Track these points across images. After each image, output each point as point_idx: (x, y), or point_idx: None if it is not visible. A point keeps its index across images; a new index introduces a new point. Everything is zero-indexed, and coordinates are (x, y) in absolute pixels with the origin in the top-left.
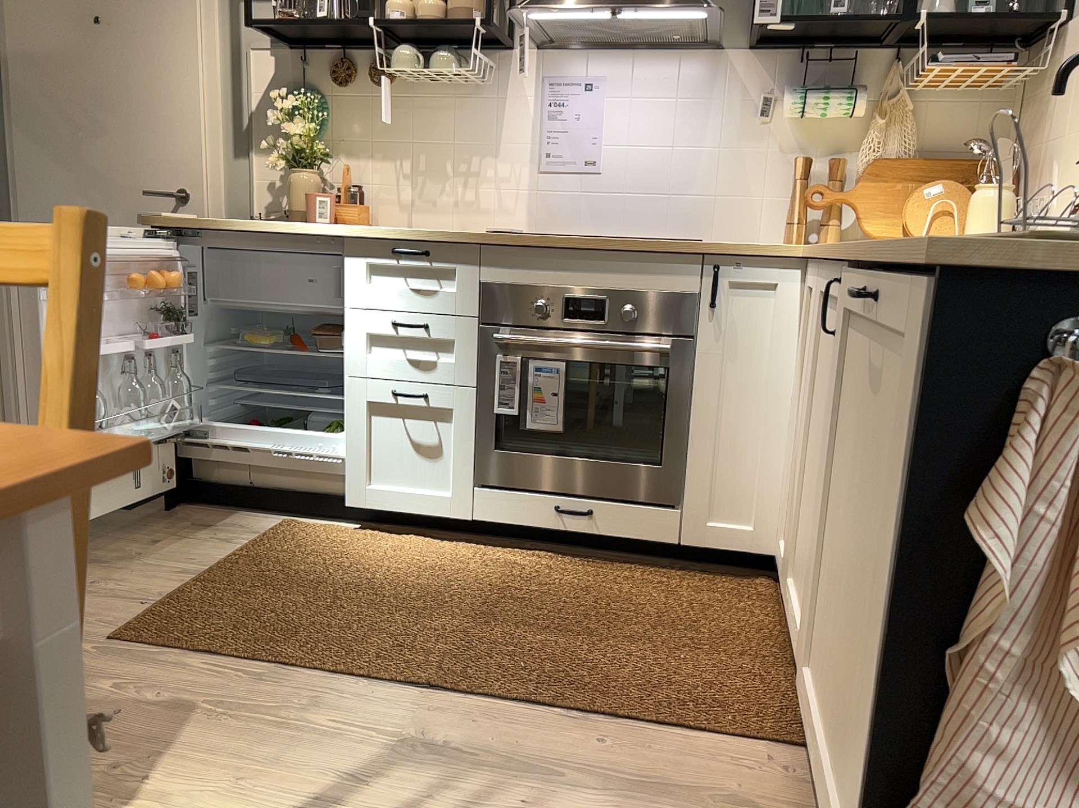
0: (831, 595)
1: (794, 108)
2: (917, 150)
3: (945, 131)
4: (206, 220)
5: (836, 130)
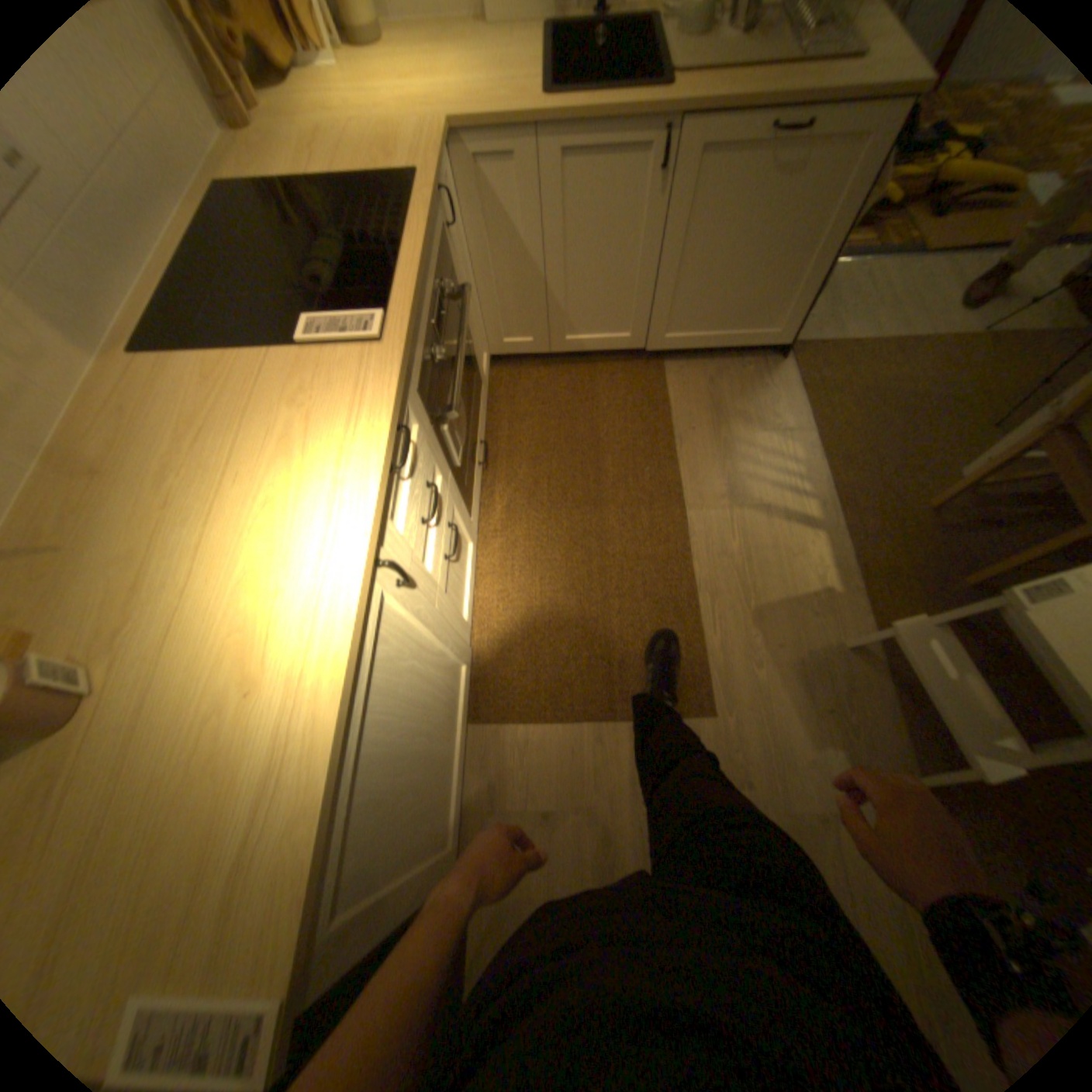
0: (687, 292)
1: None
2: None
3: None
4: (239, 886)
5: None
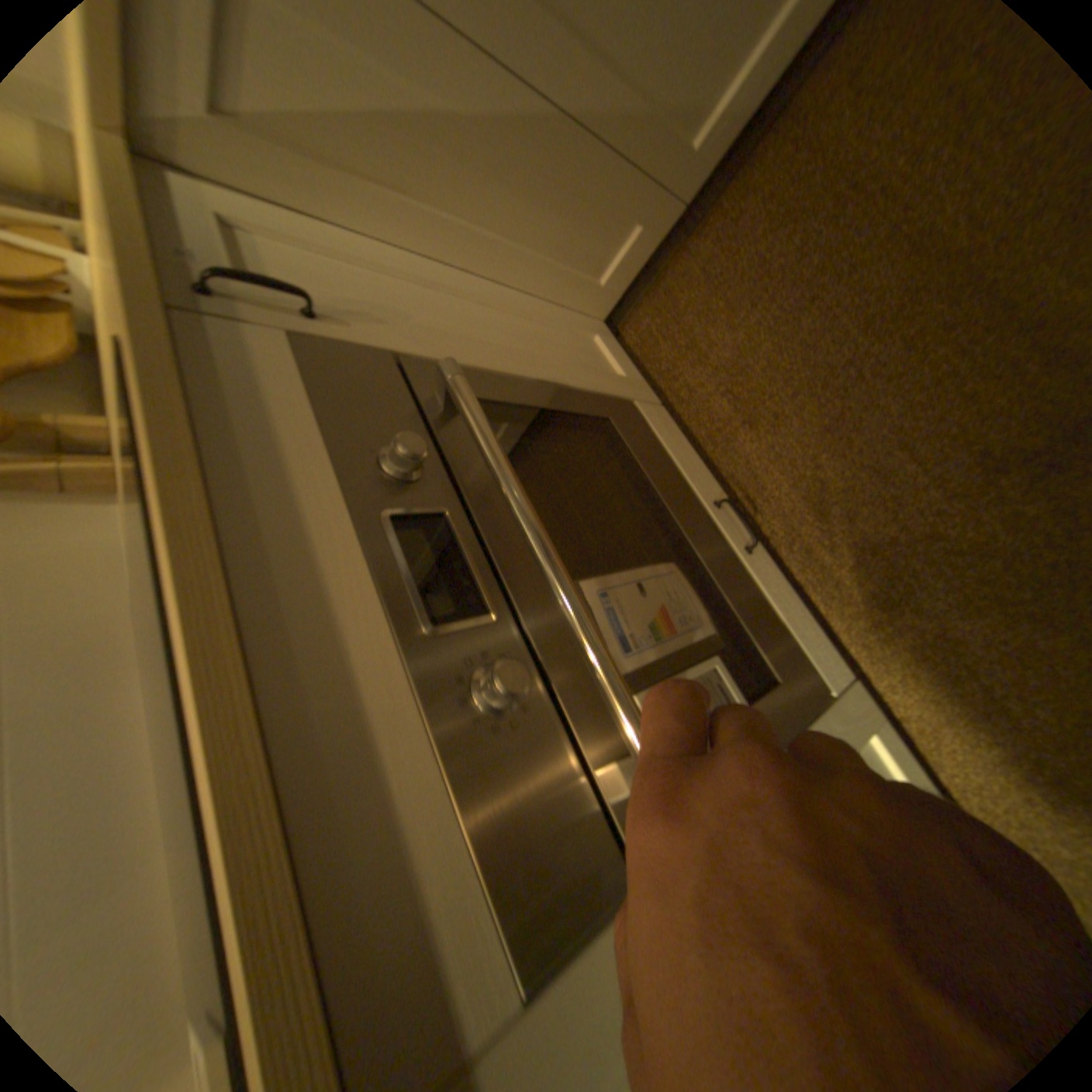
0: None
1: None
2: None
3: None
4: None
5: None
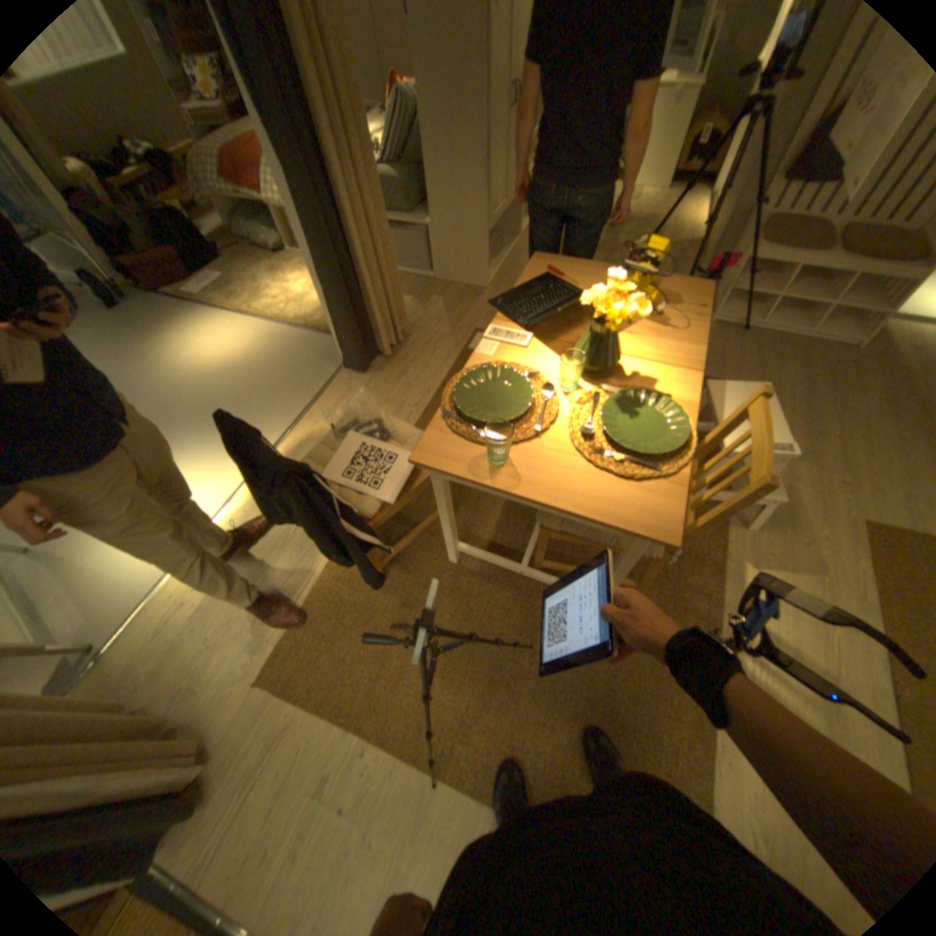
0: None
1: None
2: None
3: None
4: None
5: None
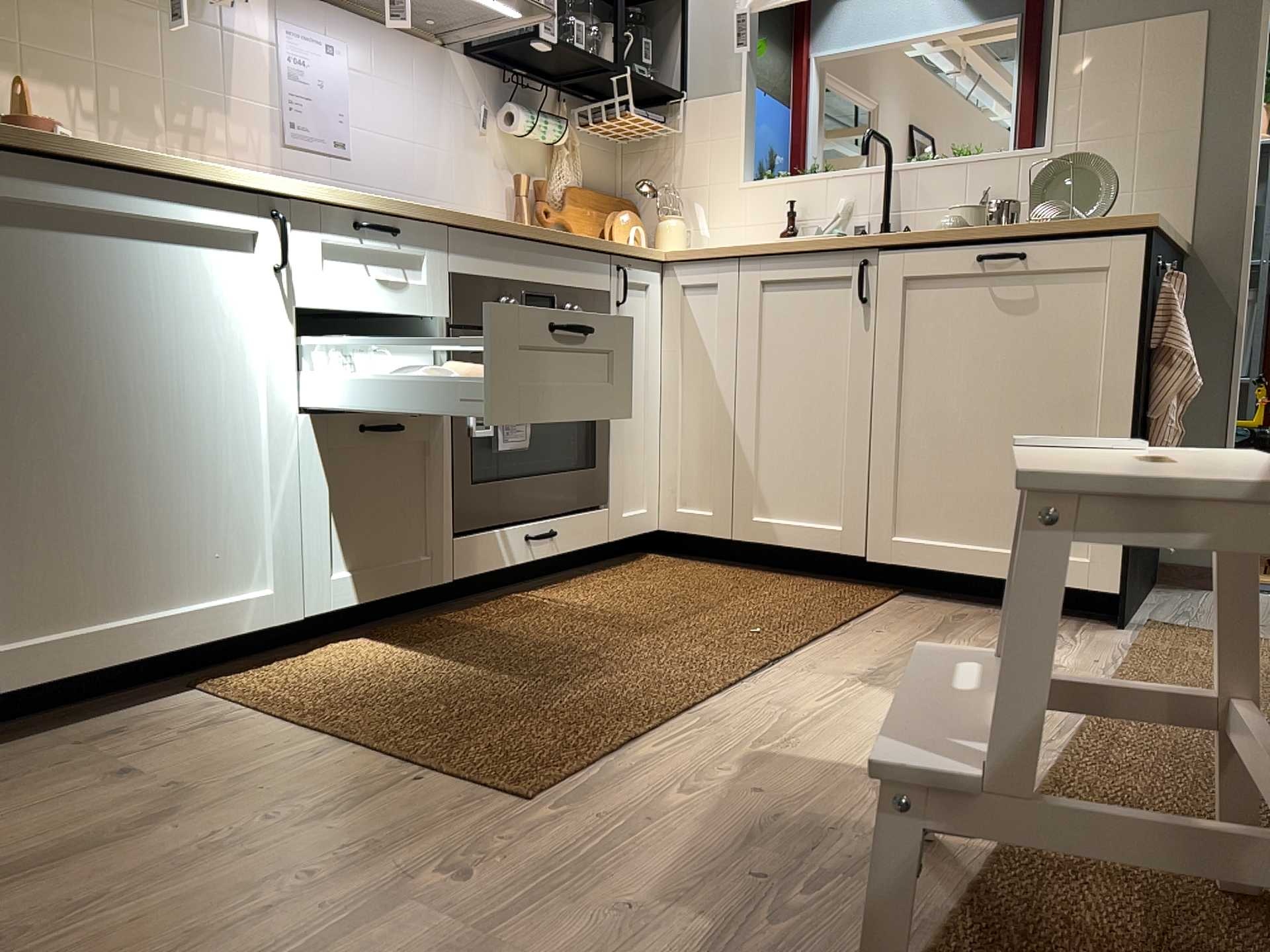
0: (918, 467)
1: (528, 126)
2: (581, 182)
3: (588, 169)
4: None
5: (530, 154)
